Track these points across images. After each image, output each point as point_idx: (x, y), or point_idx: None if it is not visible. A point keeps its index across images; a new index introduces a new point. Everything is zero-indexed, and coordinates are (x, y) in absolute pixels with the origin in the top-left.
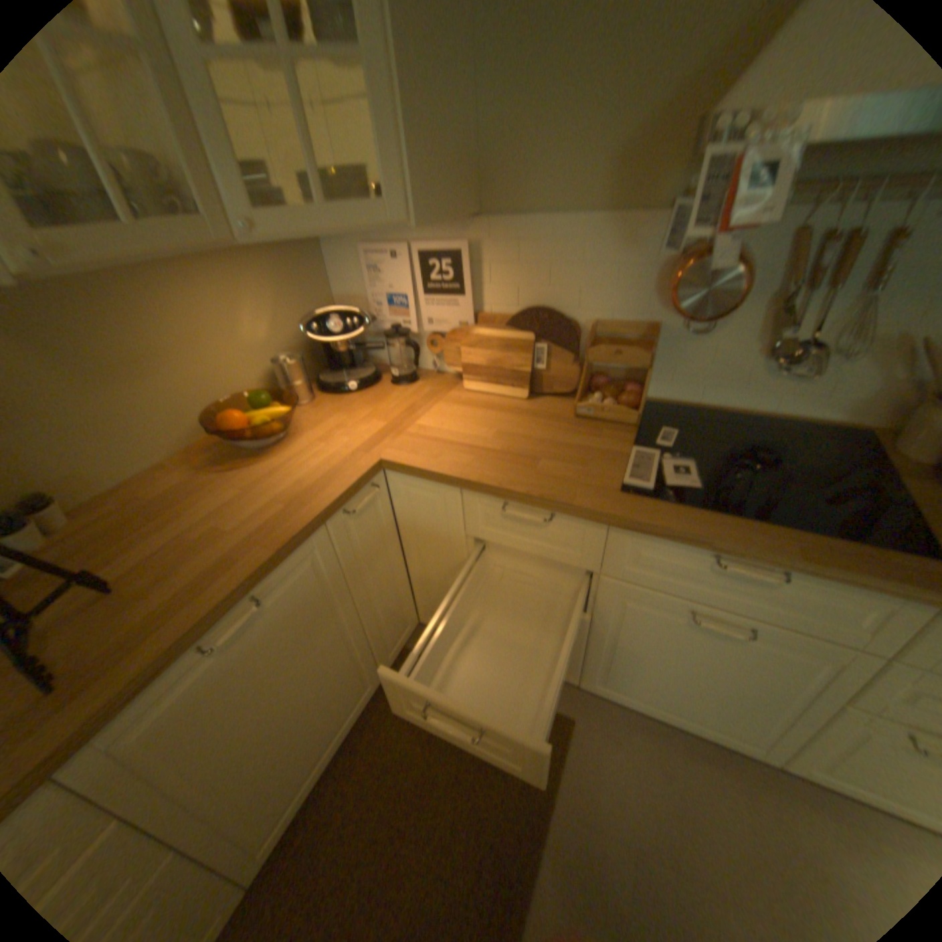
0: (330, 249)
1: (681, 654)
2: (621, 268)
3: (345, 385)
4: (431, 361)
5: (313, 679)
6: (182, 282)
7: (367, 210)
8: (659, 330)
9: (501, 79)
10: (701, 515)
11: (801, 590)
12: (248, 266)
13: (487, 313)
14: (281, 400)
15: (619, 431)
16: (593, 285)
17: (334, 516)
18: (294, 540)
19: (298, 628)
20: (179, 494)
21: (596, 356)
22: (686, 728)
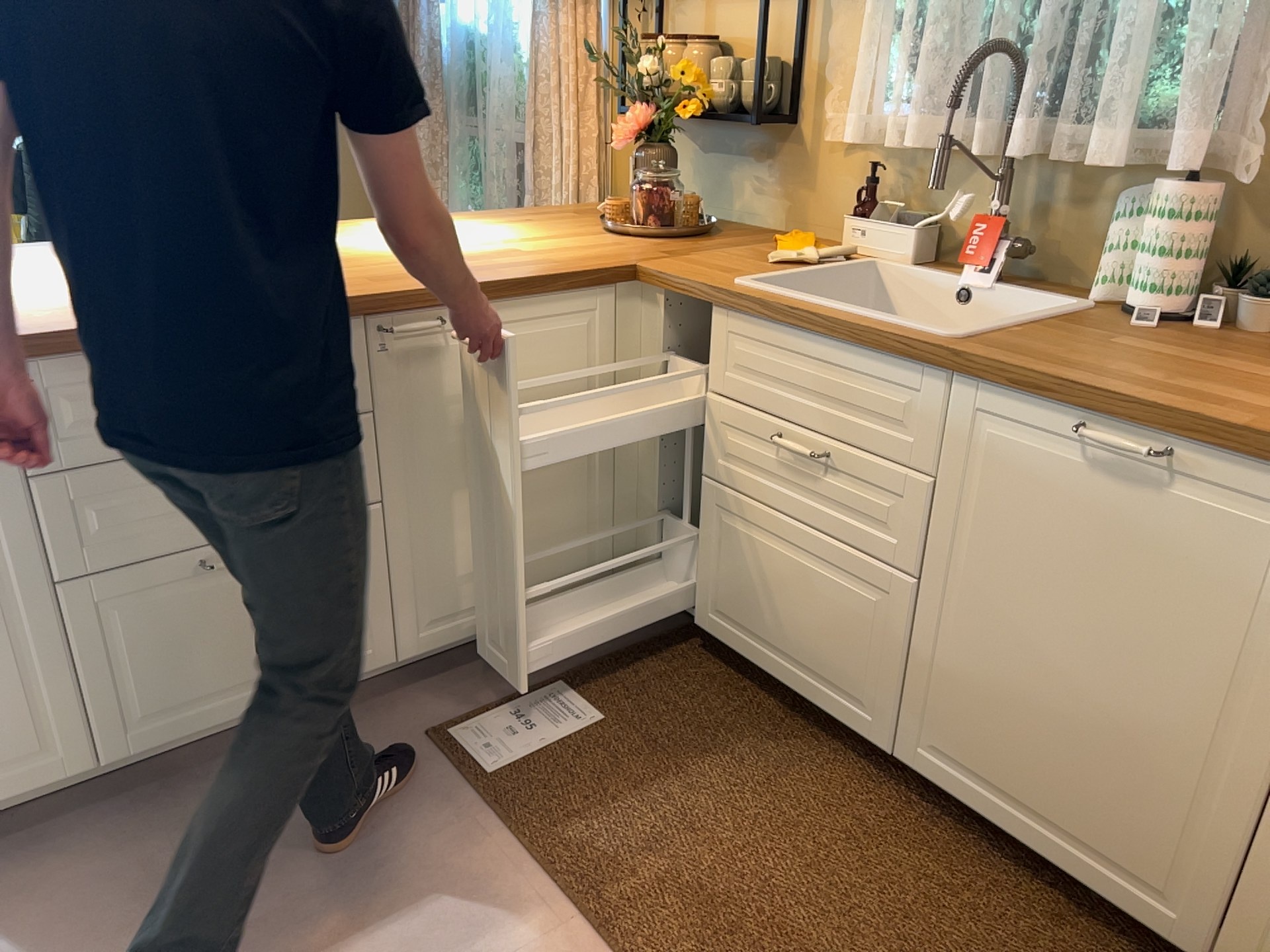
0: None
1: None
2: None
3: None
4: None
5: (1125, 696)
6: None
7: None
8: None
9: None
10: None
11: None
12: None
13: None
14: None
15: None
16: None
17: None
18: None
19: (1176, 590)
20: None
21: None
22: None
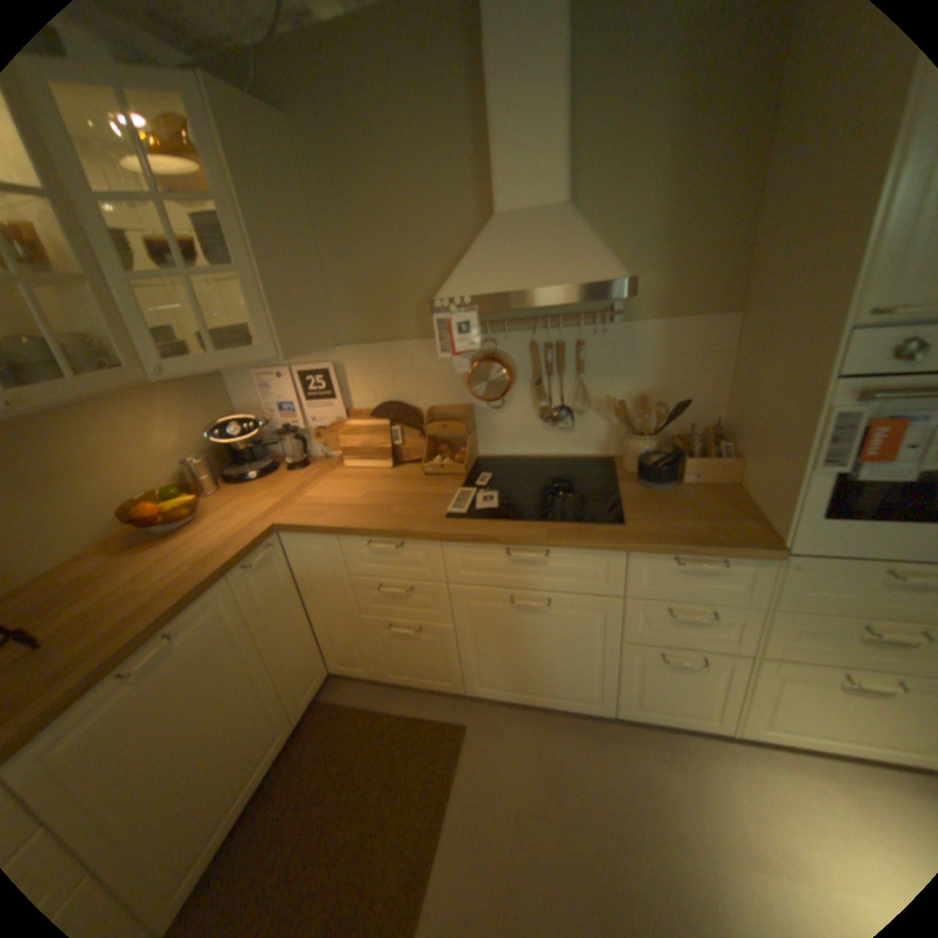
0: (230, 375)
1: (518, 636)
2: (439, 372)
3: (246, 475)
4: (321, 449)
5: (222, 718)
6: (104, 411)
7: (248, 354)
8: (471, 409)
9: (338, 268)
10: (493, 523)
11: (559, 561)
12: (160, 394)
13: (356, 410)
14: (190, 493)
15: (454, 480)
16: (424, 385)
17: (235, 571)
18: (199, 589)
19: (206, 667)
20: (98, 574)
21: (438, 431)
22: (547, 707)
